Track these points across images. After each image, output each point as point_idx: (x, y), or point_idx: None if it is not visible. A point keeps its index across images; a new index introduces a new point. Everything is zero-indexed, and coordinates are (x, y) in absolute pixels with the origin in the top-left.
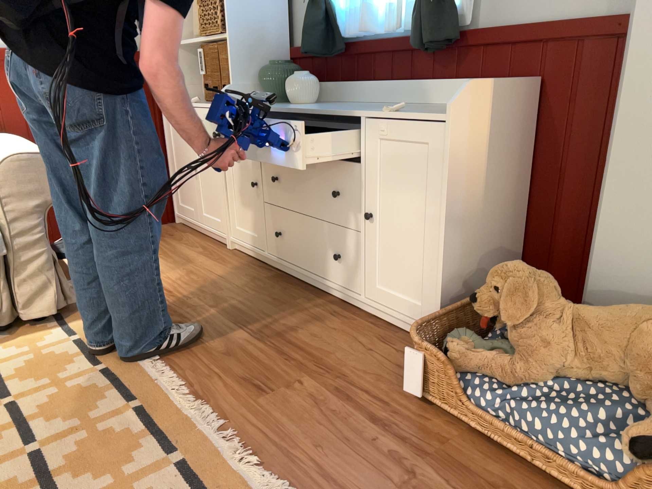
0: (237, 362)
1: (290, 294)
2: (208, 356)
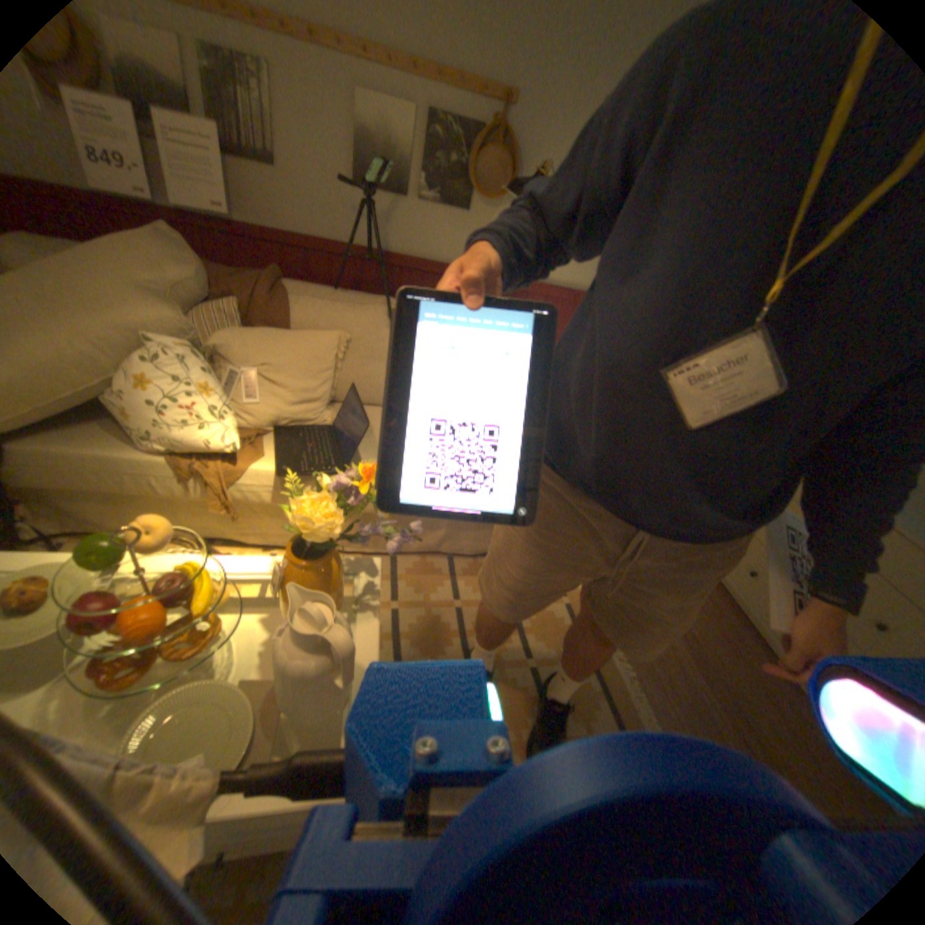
0: (703, 729)
1: (743, 642)
2: (676, 701)
